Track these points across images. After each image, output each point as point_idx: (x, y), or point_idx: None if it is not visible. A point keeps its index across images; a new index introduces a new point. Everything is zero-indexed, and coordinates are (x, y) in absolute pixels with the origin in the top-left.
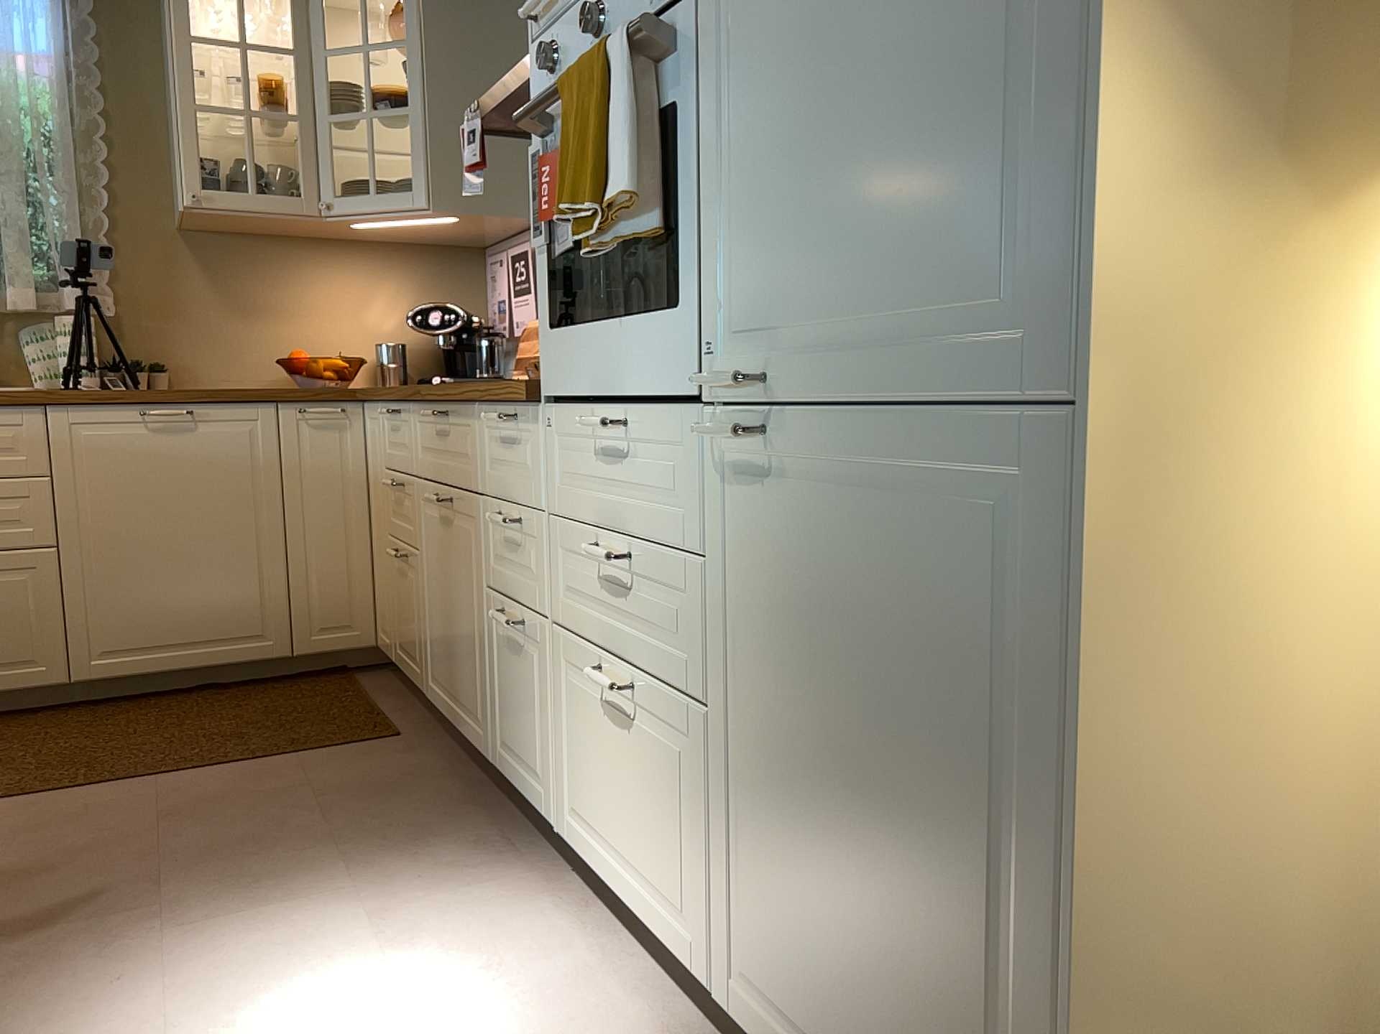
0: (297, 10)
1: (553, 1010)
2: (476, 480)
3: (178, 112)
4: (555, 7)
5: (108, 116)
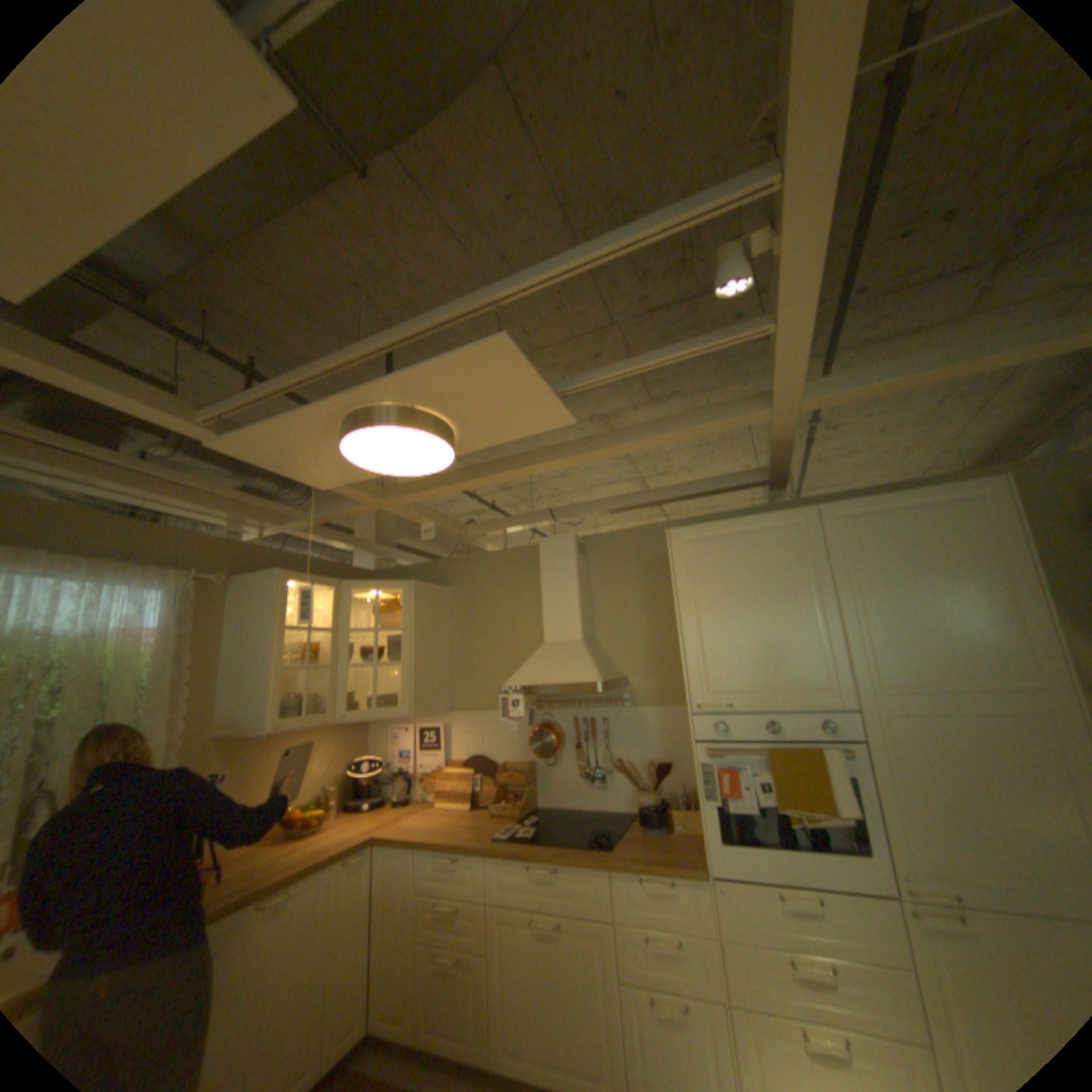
0: (334, 609)
1: None
2: (604, 917)
3: (271, 675)
4: (715, 708)
5: (180, 668)
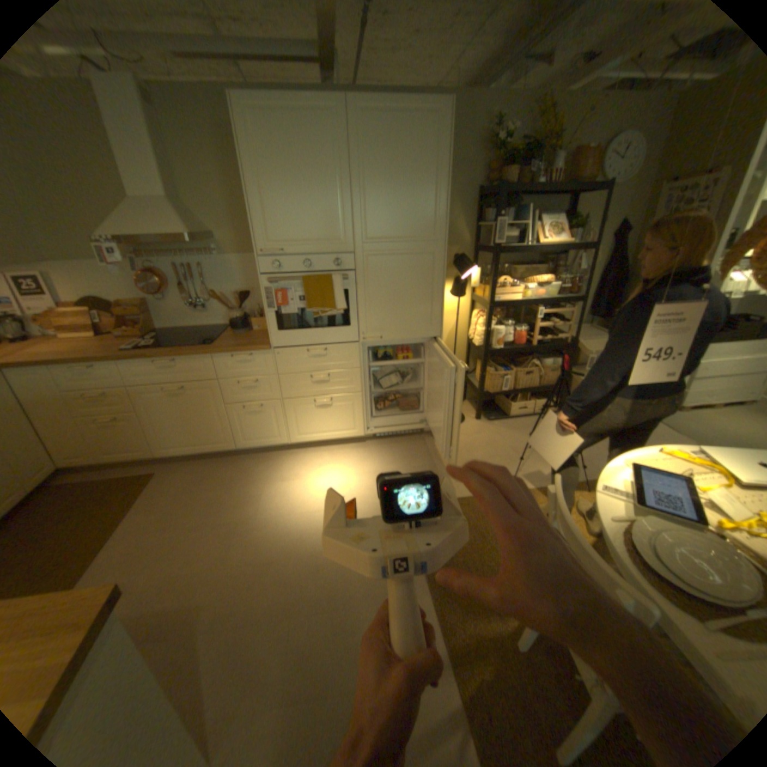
0: None
1: (334, 460)
2: (211, 377)
3: None
4: (272, 252)
5: None
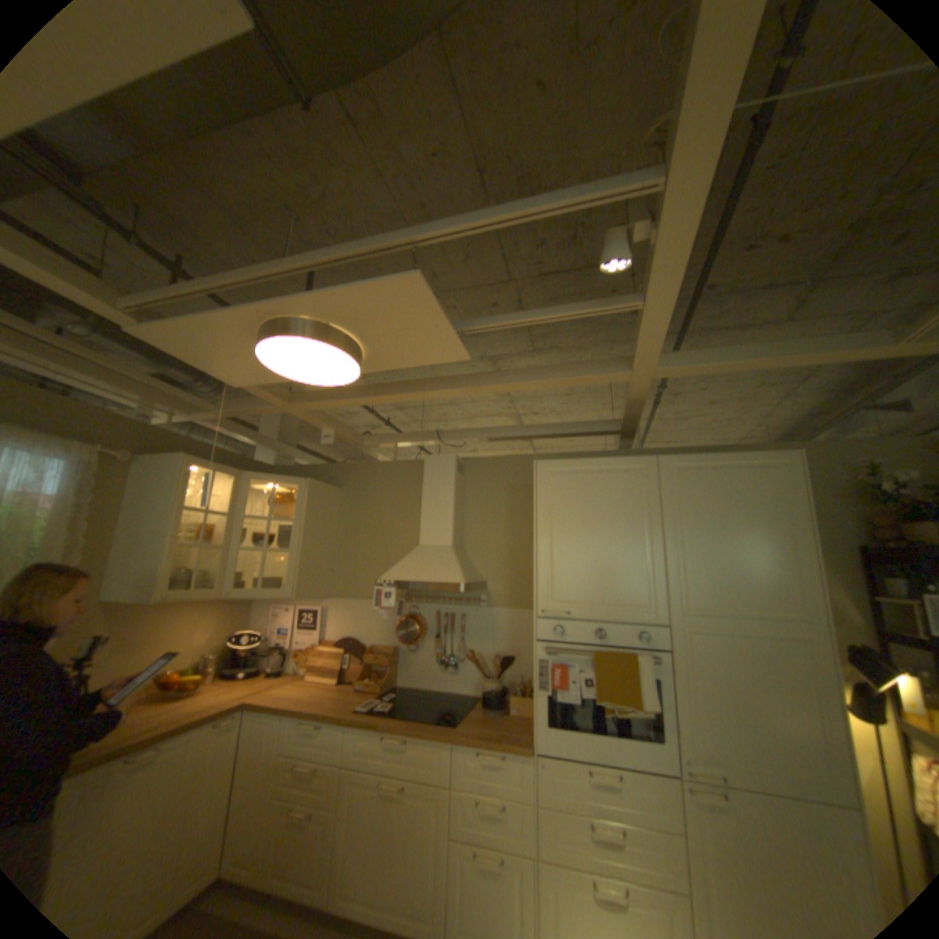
0: (232, 496)
1: None
2: (442, 783)
3: (164, 549)
4: (556, 614)
5: (74, 534)
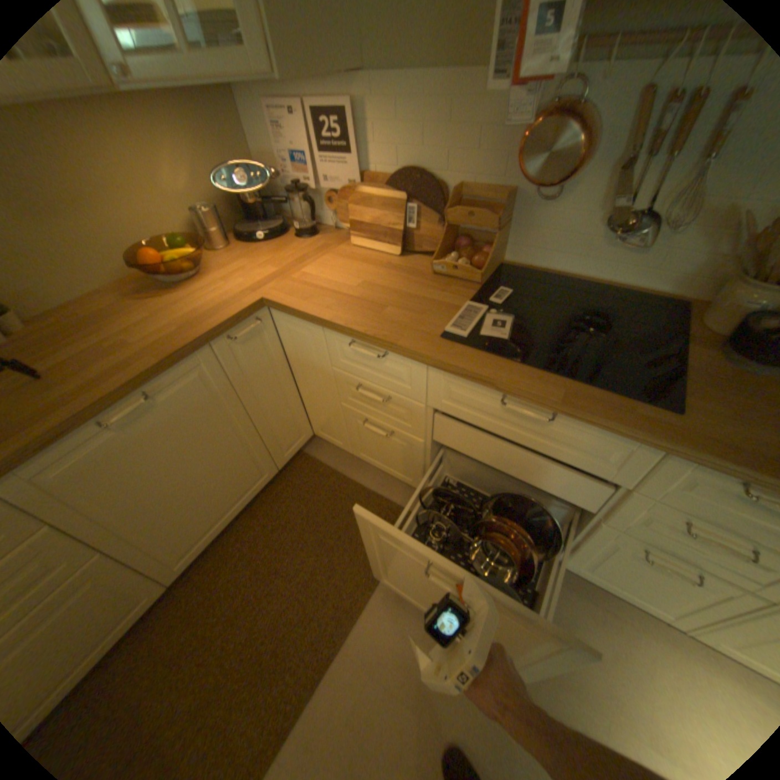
0: None
1: None
2: (626, 481)
3: None
4: None
5: None
